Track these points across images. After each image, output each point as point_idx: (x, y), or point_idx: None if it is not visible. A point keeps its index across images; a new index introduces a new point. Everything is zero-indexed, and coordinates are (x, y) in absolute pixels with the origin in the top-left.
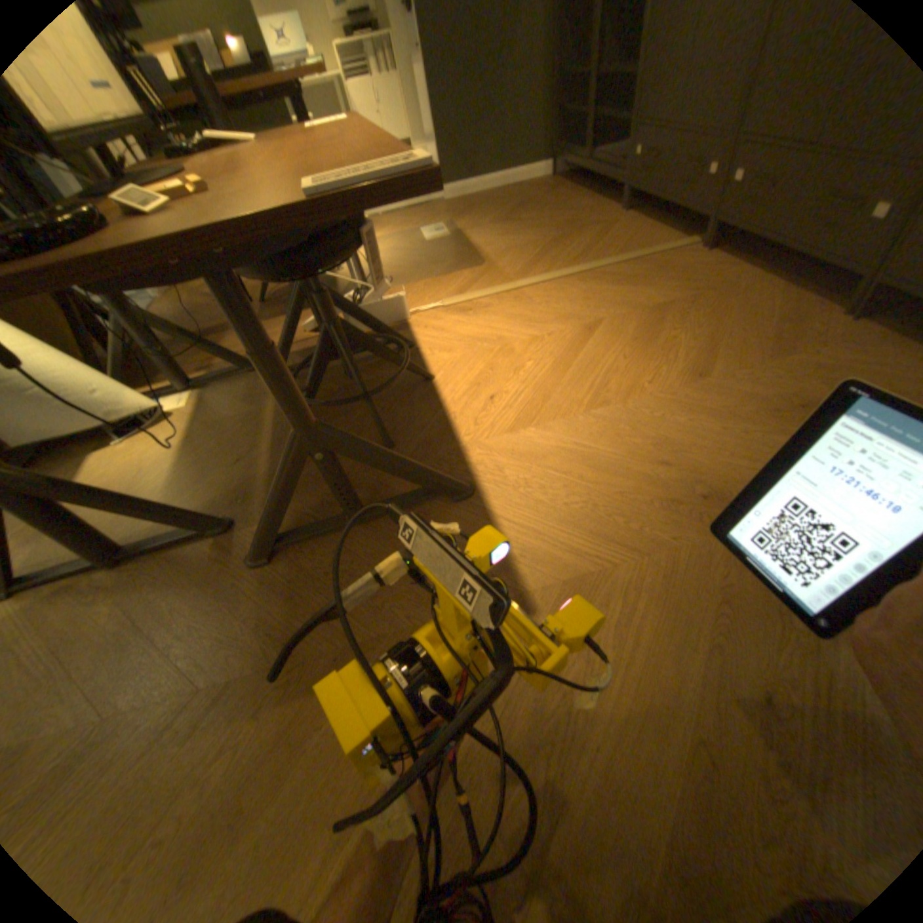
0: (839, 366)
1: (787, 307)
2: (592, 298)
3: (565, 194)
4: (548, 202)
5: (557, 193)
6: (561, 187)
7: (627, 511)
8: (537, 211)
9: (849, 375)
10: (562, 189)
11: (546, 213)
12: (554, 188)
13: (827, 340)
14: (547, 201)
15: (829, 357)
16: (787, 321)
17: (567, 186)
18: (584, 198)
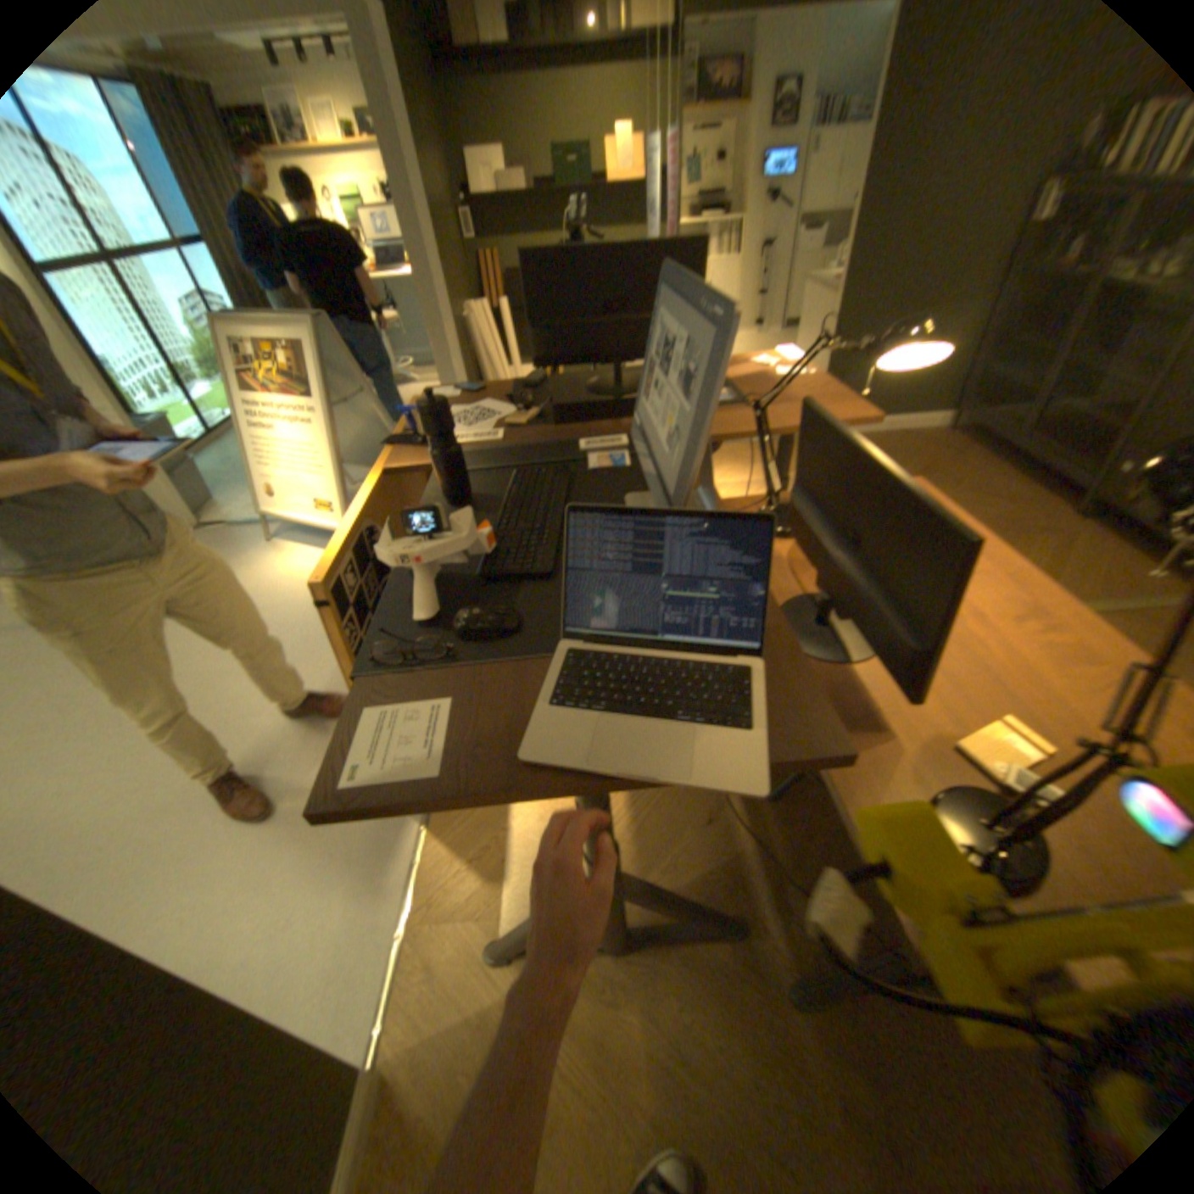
0: None
1: None
2: None
3: (980, 465)
4: (961, 476)
5: (968, 462)
6: (969, 452)
7: None
8: (951, 487)
9: None
10: (972, 455)
11: (966, 495)
12: (961, 452)
13: None
14: (959, 472)
15: None
16: None
17: (978, 452)
18: (1011, 481)
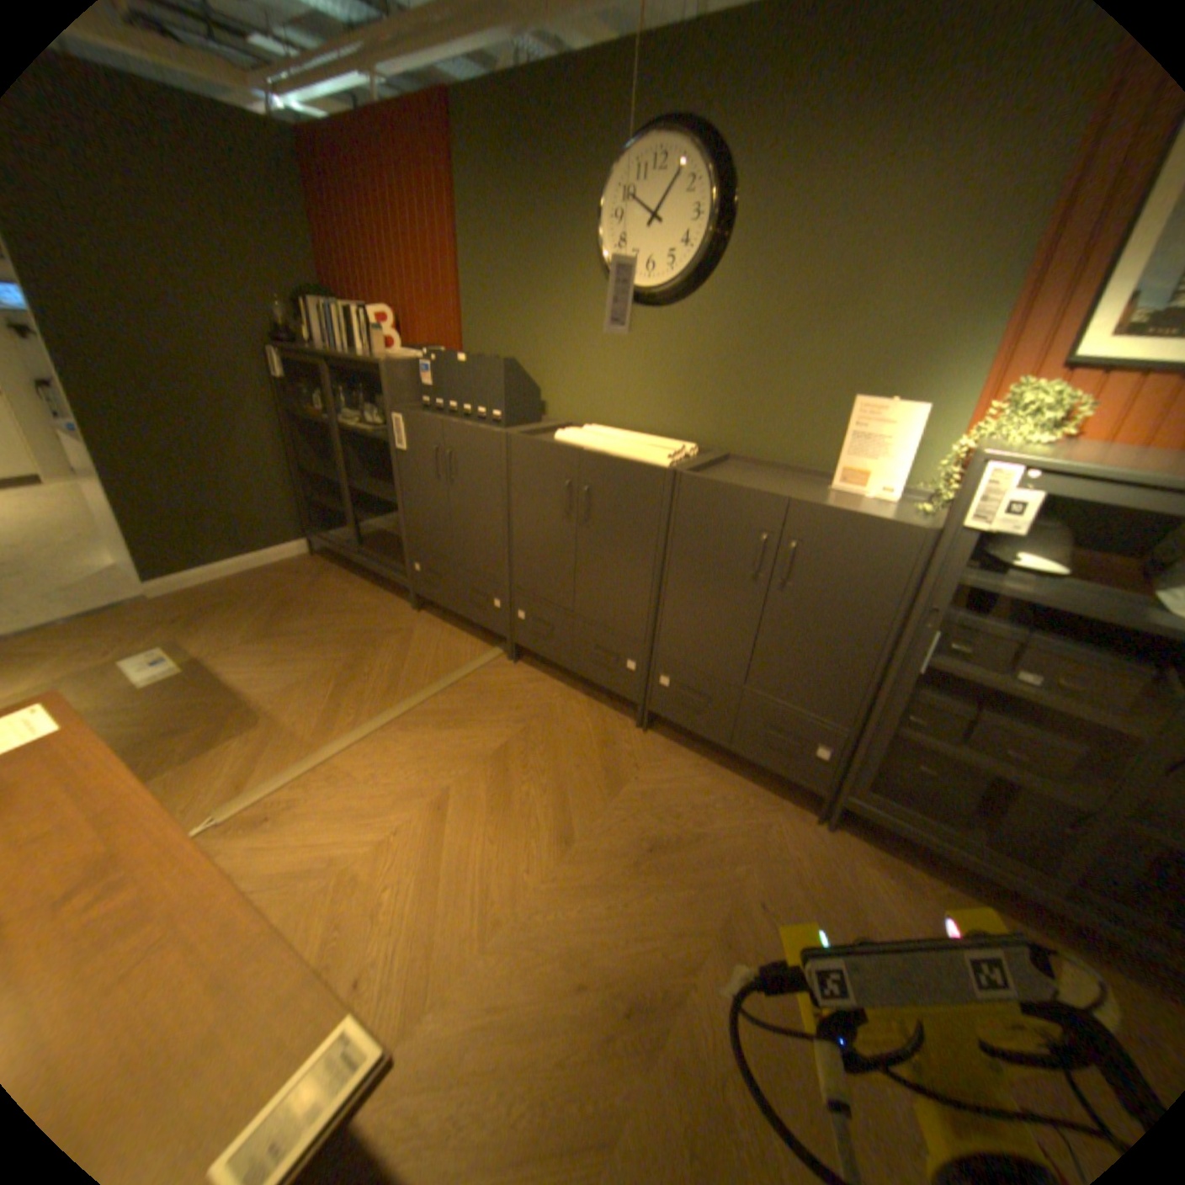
0: (653, 789)
1: (597, 727)
2: (425, 755)
3: (336, 584)
4: (319, 599)
5: (326, 583)
6: (327, 572)
7: (573, 1086)
8: (308, 613)
9: (662, 797)
10: (329, 575)
11: (322, 618)
12: (319, 574)
13: (635, 760)
14: (316, 596)
15: (644, 781)
16: (603, 744)
17: (335, 571)
18: (363, 591)
